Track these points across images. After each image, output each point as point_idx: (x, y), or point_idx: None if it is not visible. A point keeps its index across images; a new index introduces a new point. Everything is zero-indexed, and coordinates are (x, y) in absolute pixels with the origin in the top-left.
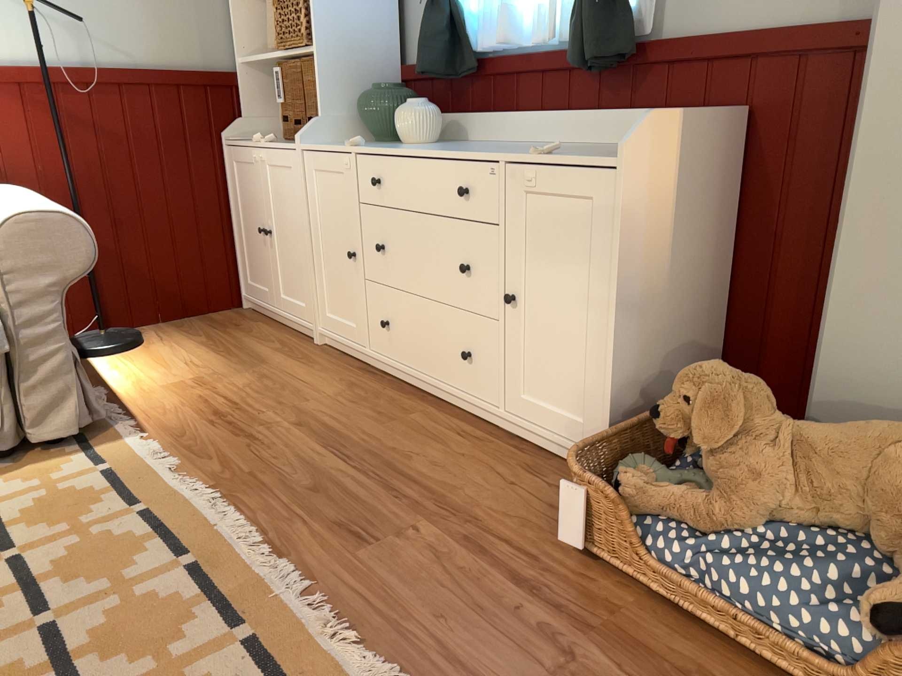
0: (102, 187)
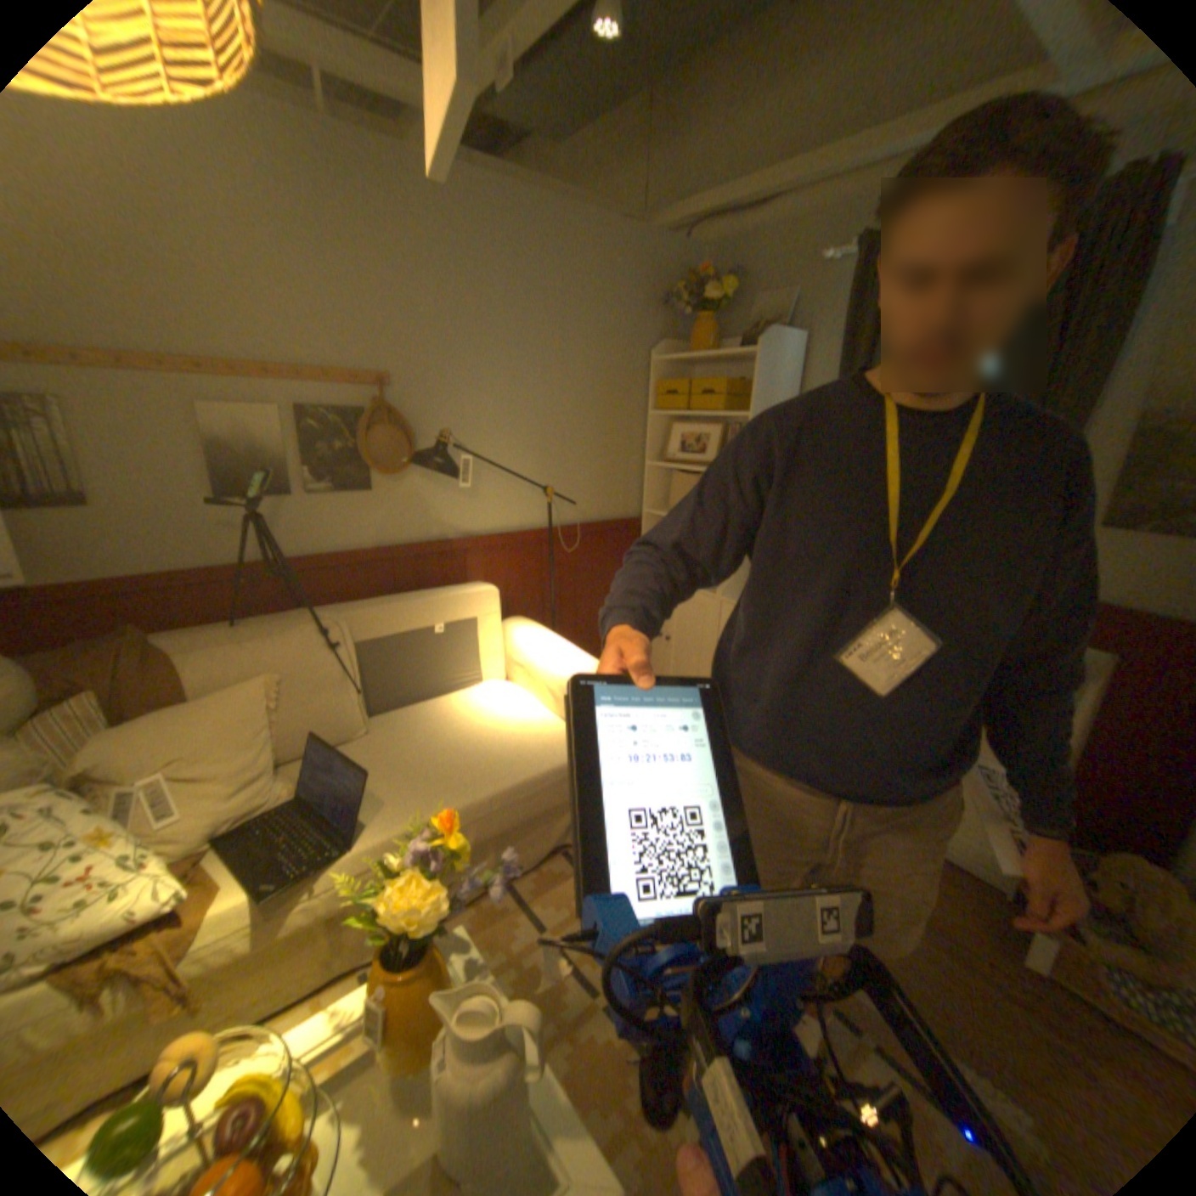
0: (556, 602)
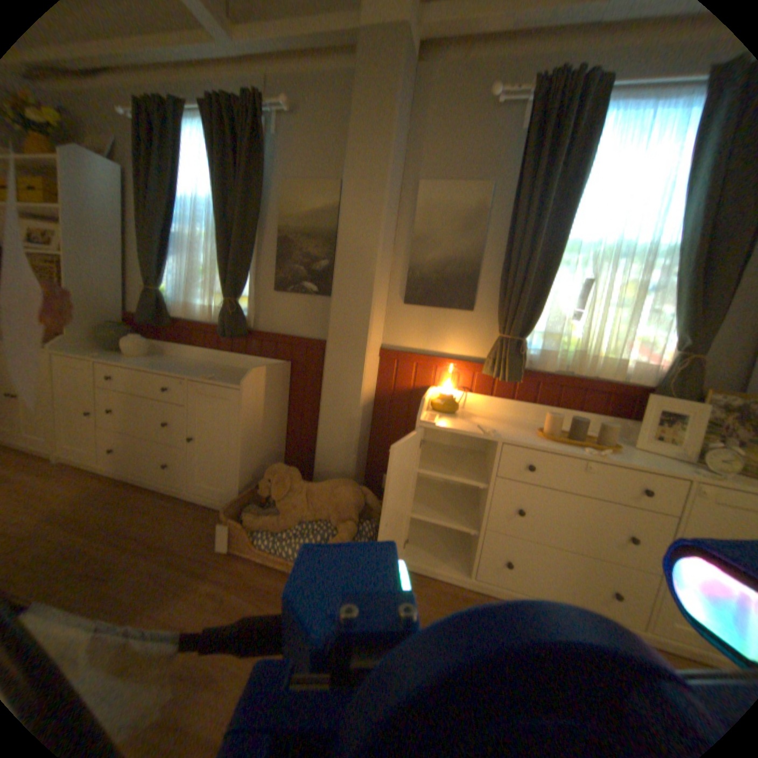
0: None
